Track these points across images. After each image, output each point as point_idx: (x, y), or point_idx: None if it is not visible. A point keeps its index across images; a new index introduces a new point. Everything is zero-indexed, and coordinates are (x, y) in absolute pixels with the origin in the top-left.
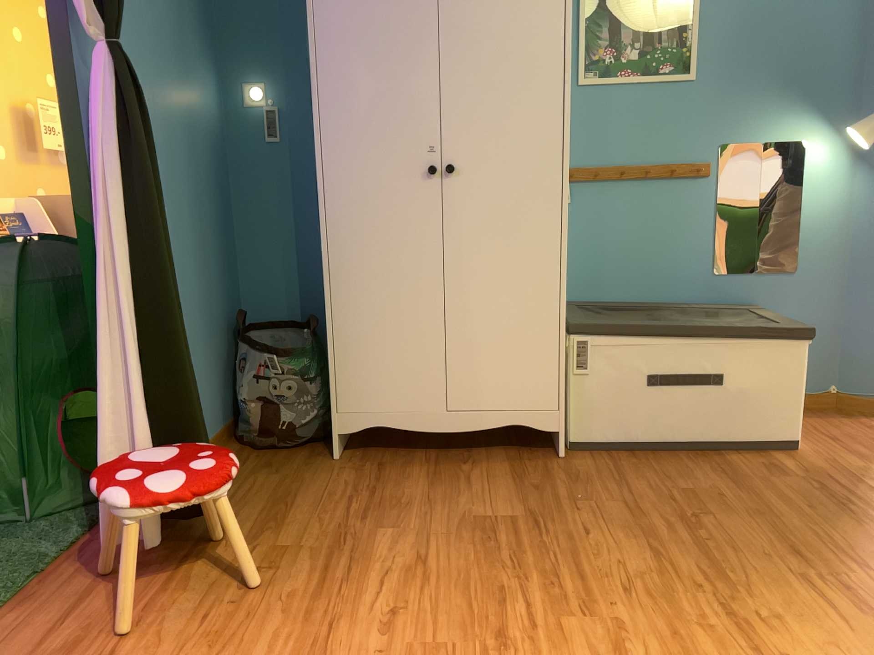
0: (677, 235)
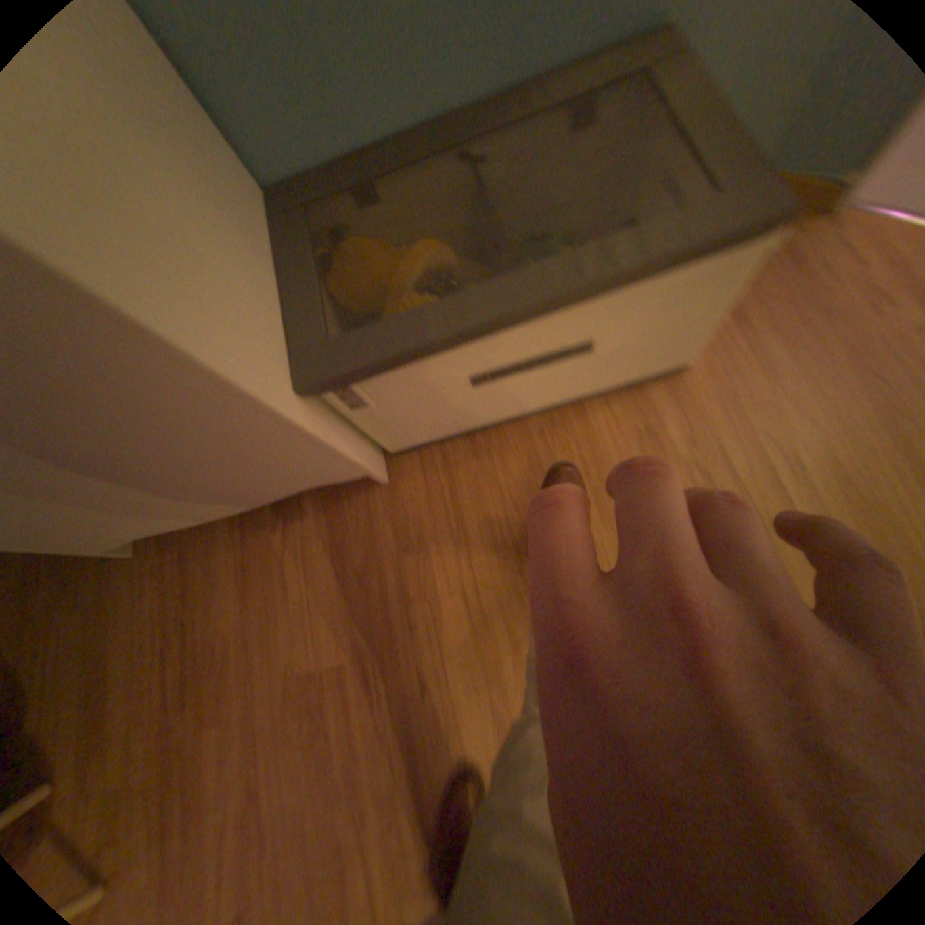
0: None
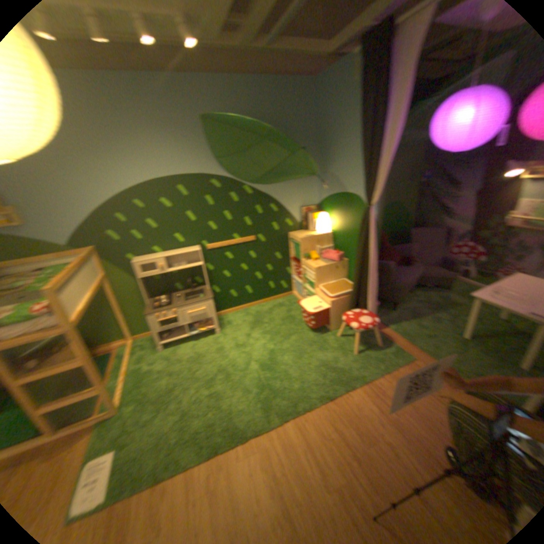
0: None
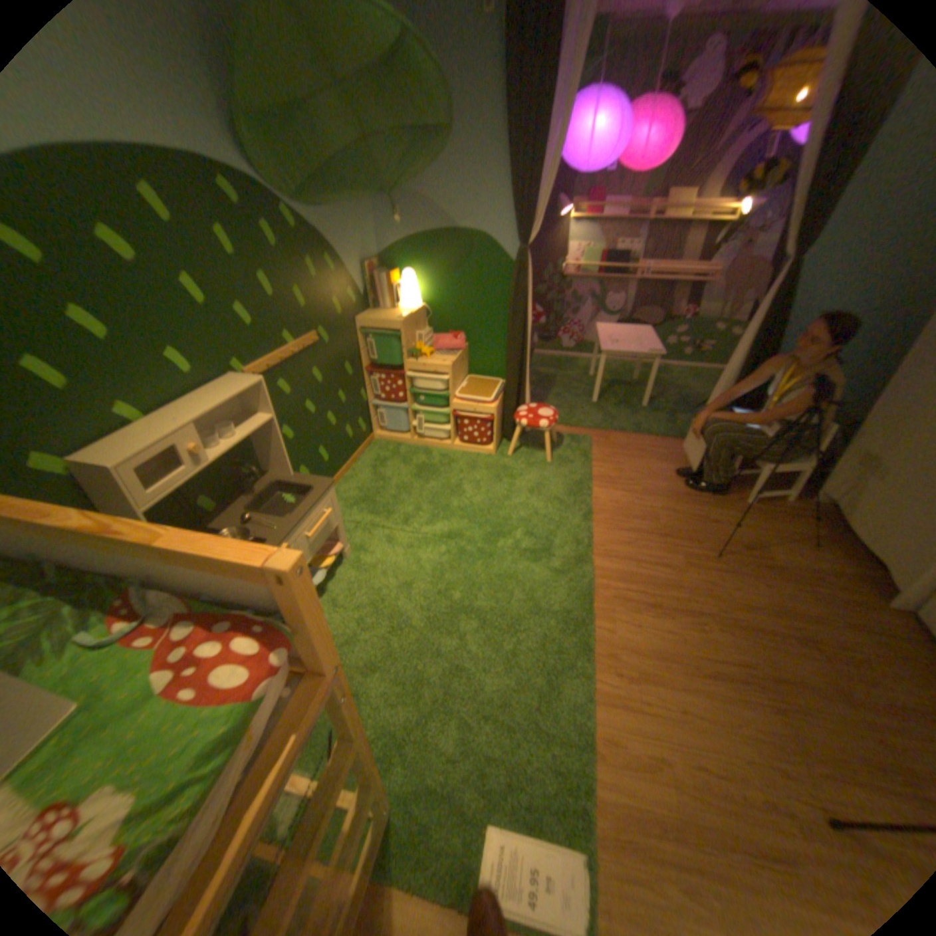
0: None
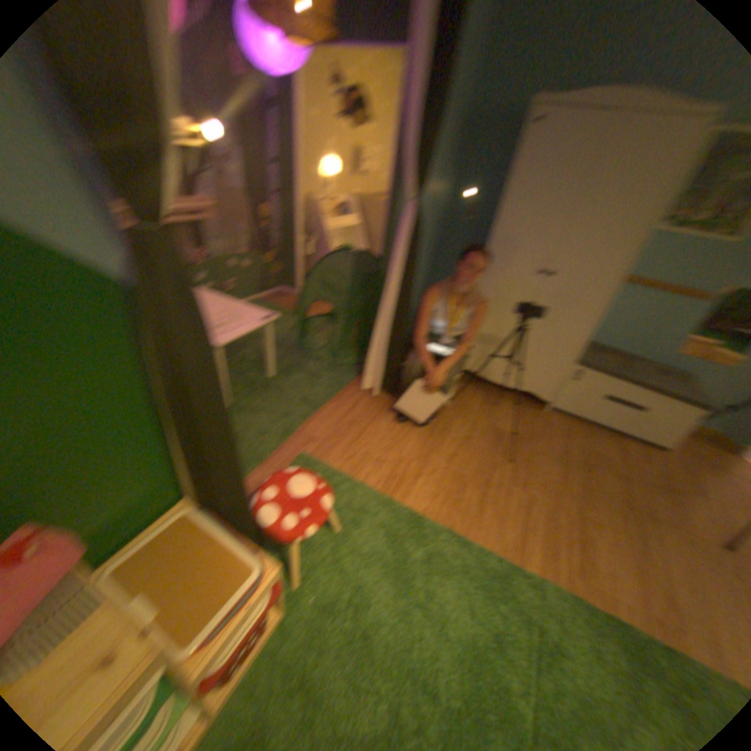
0: (667, 327)
